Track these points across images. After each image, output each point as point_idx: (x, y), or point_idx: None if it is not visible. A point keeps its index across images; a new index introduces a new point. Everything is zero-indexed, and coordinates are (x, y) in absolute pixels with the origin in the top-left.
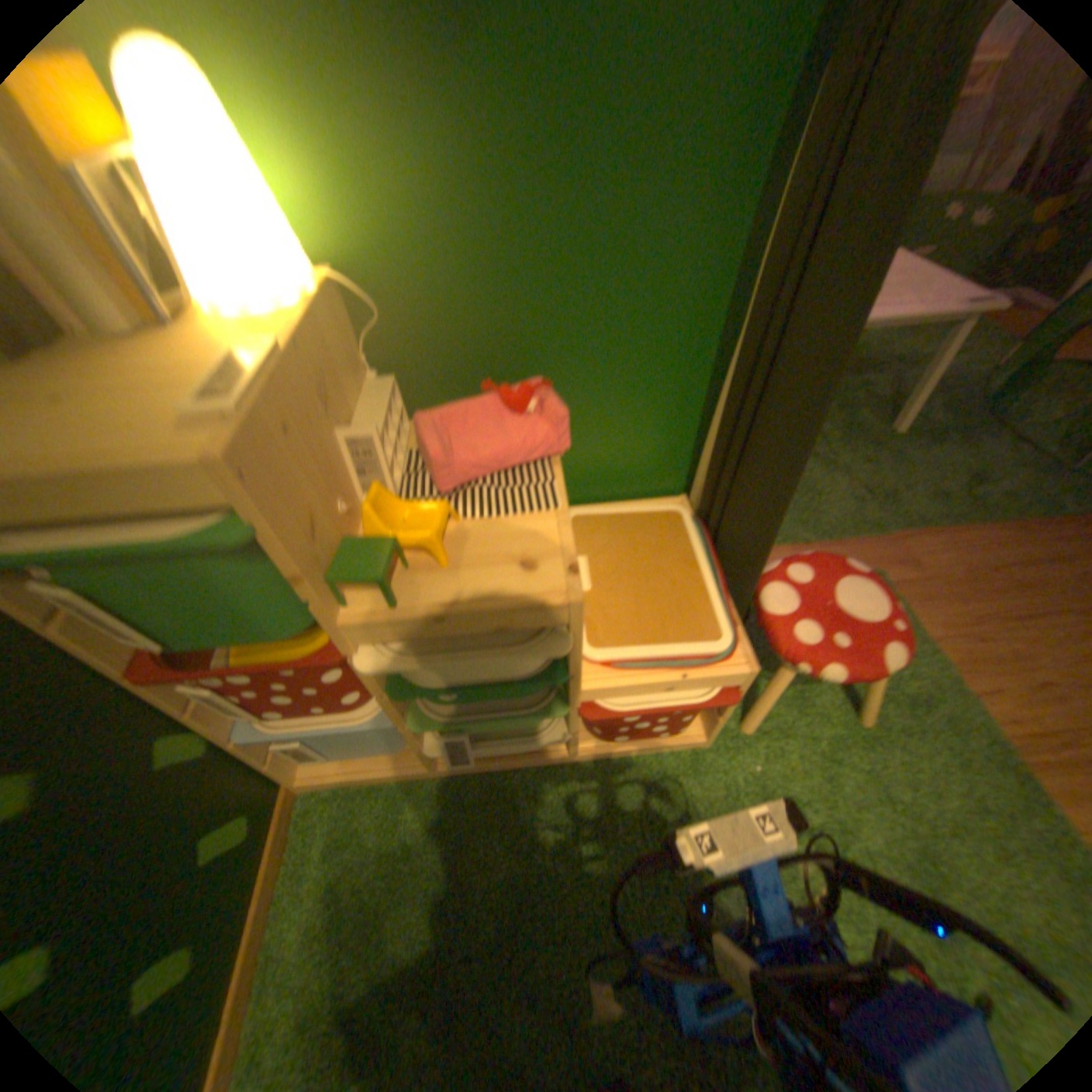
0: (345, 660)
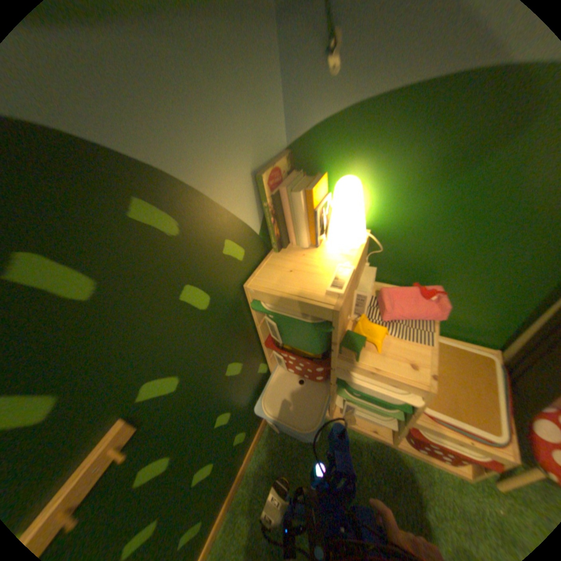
0: (330, 370)
